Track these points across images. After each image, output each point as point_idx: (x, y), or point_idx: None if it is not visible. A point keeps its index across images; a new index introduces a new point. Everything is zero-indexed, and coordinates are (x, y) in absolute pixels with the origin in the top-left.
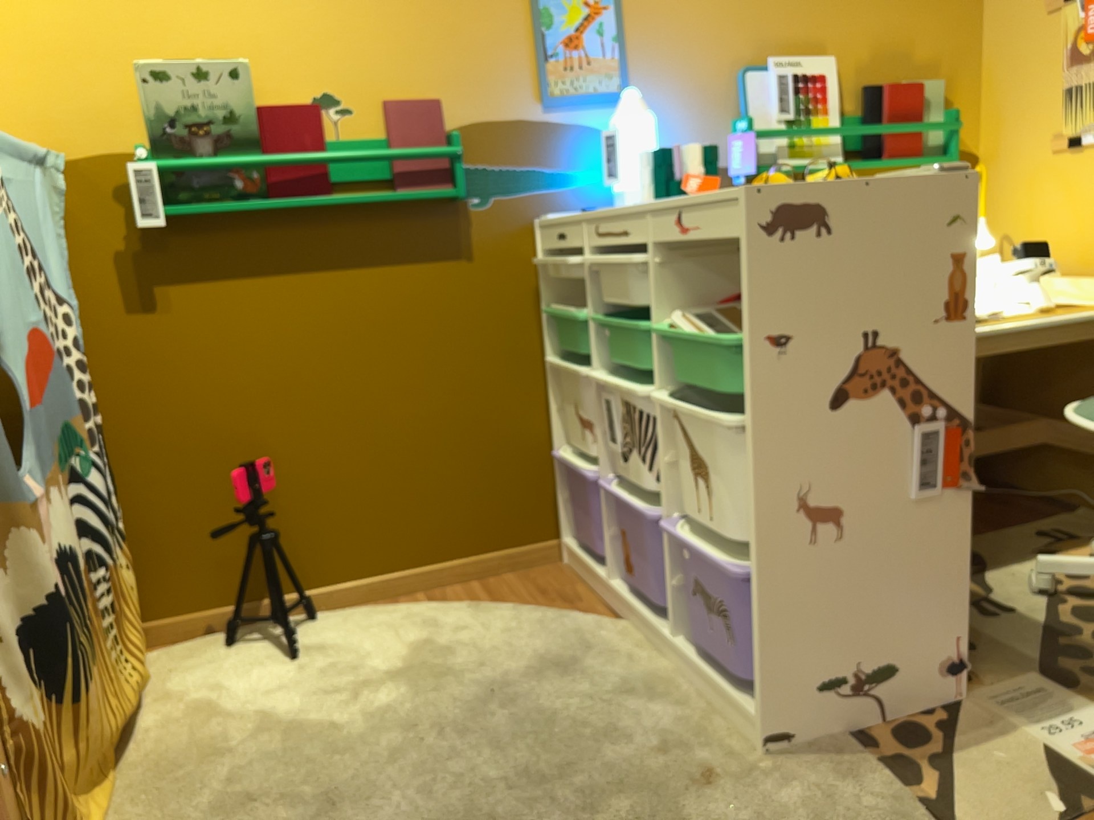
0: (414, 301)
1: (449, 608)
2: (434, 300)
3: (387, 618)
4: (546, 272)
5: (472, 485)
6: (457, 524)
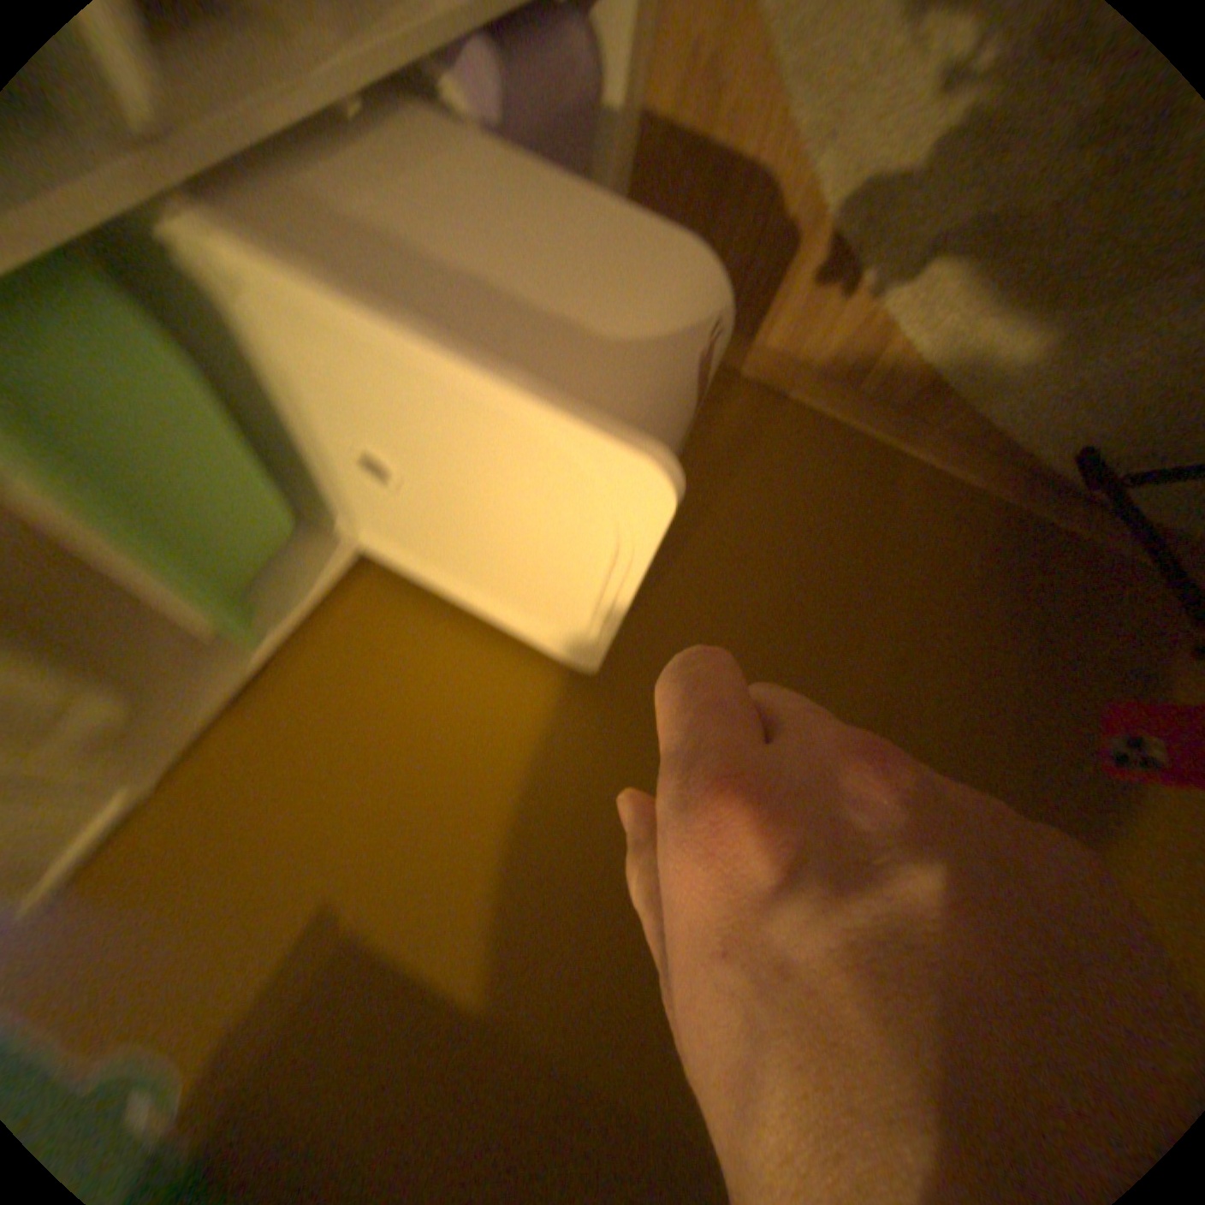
0: (566, 898)
1: (922, 257)
2: (514, 866)
3: (1031, 329)
4: (176, 736)
5: (690, 459)
6: (752, 428)
